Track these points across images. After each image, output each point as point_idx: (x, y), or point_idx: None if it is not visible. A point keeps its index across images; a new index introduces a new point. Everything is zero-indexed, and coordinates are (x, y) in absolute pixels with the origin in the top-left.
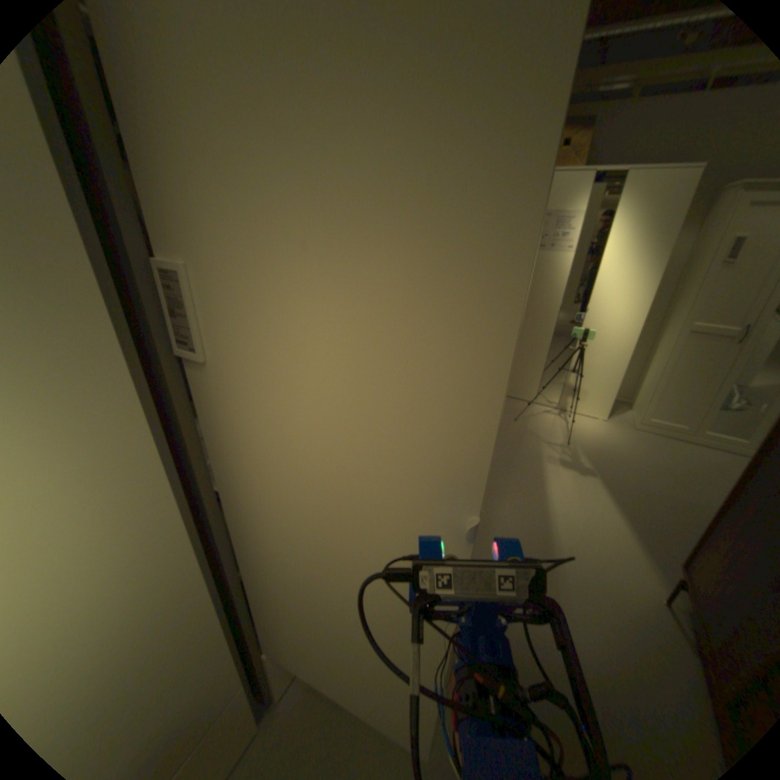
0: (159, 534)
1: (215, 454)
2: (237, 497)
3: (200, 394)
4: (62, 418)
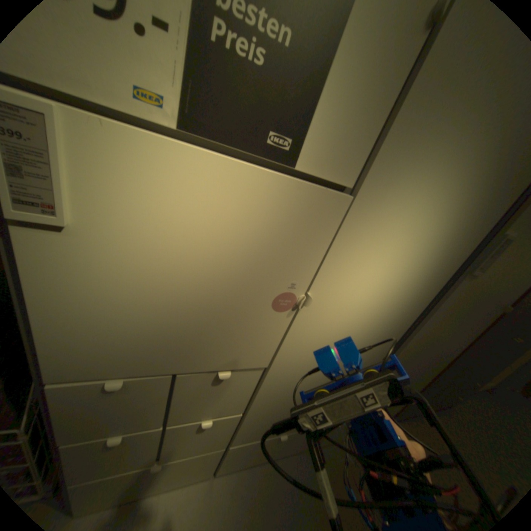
0: (393, 337)
1: (430, 320)
2: (413, 344)
3: (455, 292)
4: (432, 277)
